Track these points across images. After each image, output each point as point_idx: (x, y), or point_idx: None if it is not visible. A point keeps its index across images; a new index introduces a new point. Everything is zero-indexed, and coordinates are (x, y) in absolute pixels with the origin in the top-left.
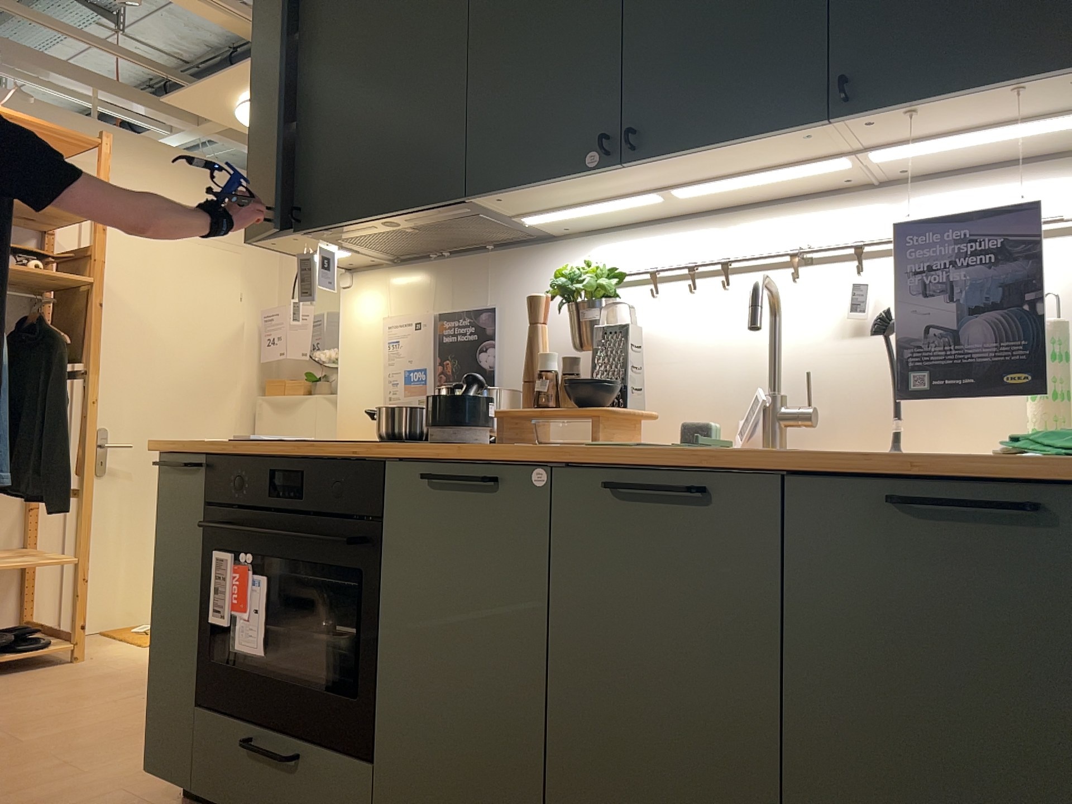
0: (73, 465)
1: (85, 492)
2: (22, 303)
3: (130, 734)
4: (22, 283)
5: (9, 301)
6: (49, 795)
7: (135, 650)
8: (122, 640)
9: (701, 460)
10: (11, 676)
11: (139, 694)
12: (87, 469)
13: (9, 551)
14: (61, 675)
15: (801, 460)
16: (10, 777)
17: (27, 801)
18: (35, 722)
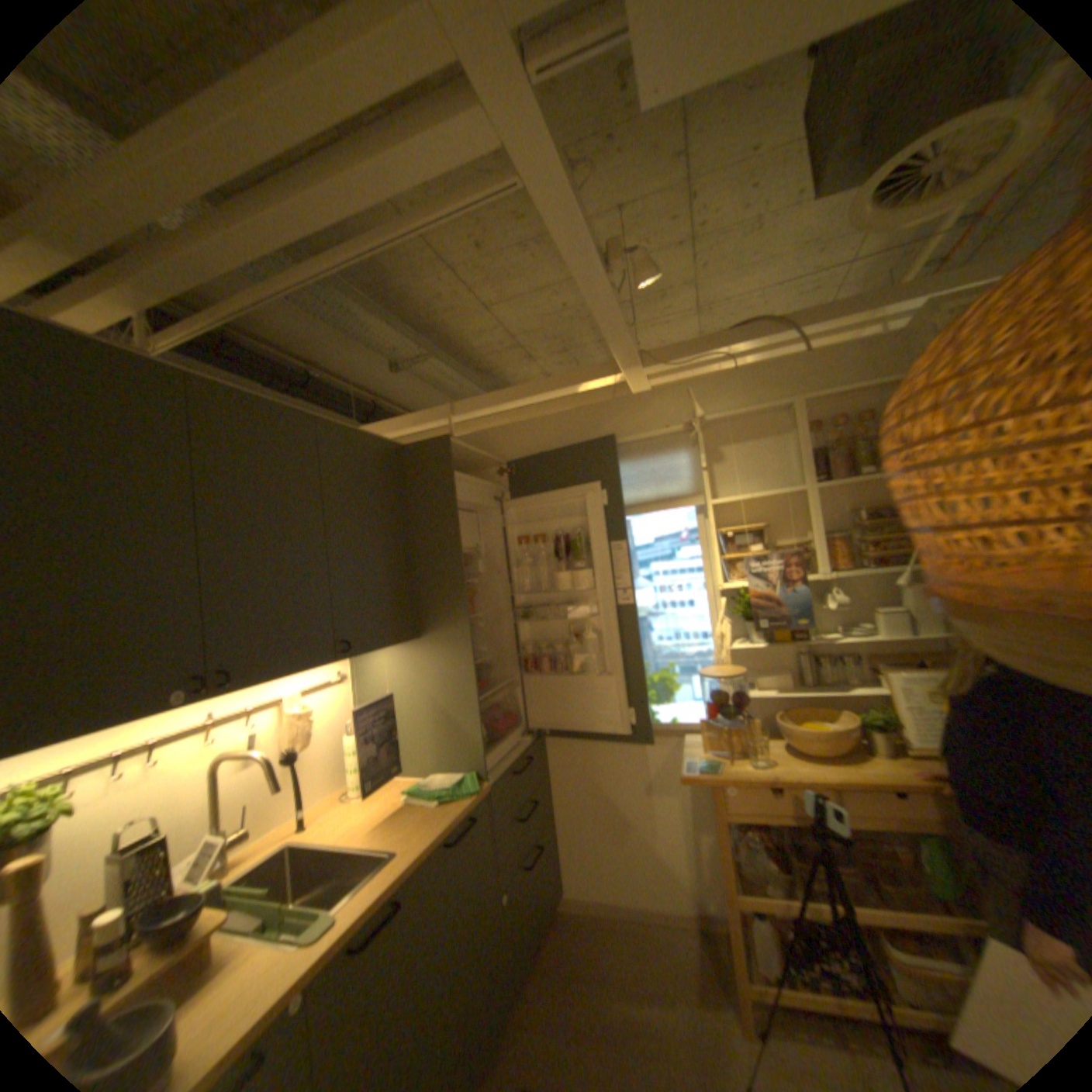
0: None
1: None
2: None
3: None
4: None
5: None
6: None
7: None
8: None
9: (392, 888)
10: None
11: None
12: None
13: None
14: None
15: (427, 853)
16: None
17: None
18: None
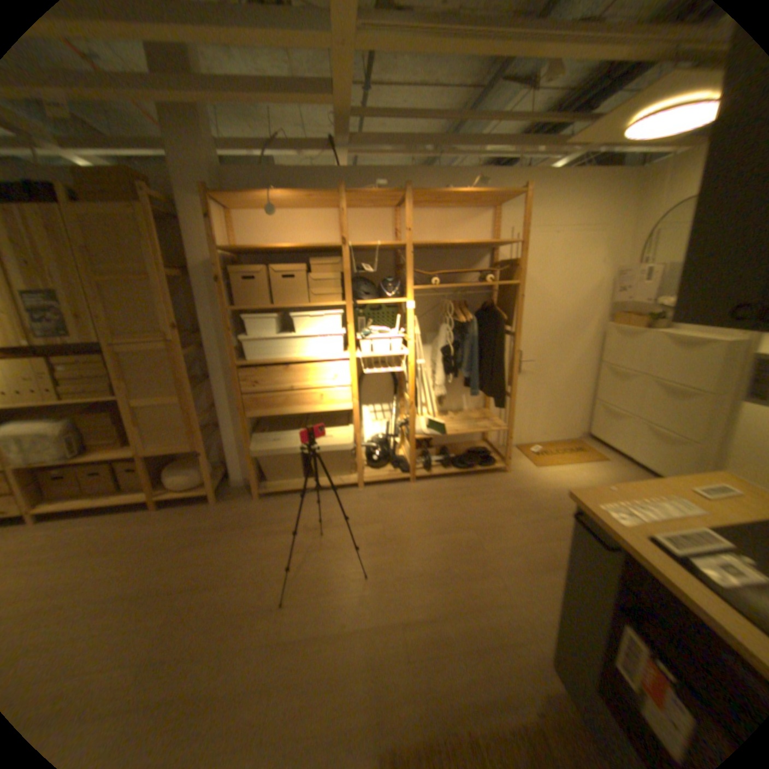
0: (505, 385)
1: (511, 397)
2: (480, 291)
3: (537, 569)
4: (480, 285)
5: (474, 291)
6: (500, 625)
7: (533, 469)
8: (526, 457)
9: None
10: (479, 478)
11: (539, 522)
12: (512, 386)
13: (477, 412)
14: (500, 485)
15: None
16: (482, 589)
17: (490, 624)
18: (491, 531)
